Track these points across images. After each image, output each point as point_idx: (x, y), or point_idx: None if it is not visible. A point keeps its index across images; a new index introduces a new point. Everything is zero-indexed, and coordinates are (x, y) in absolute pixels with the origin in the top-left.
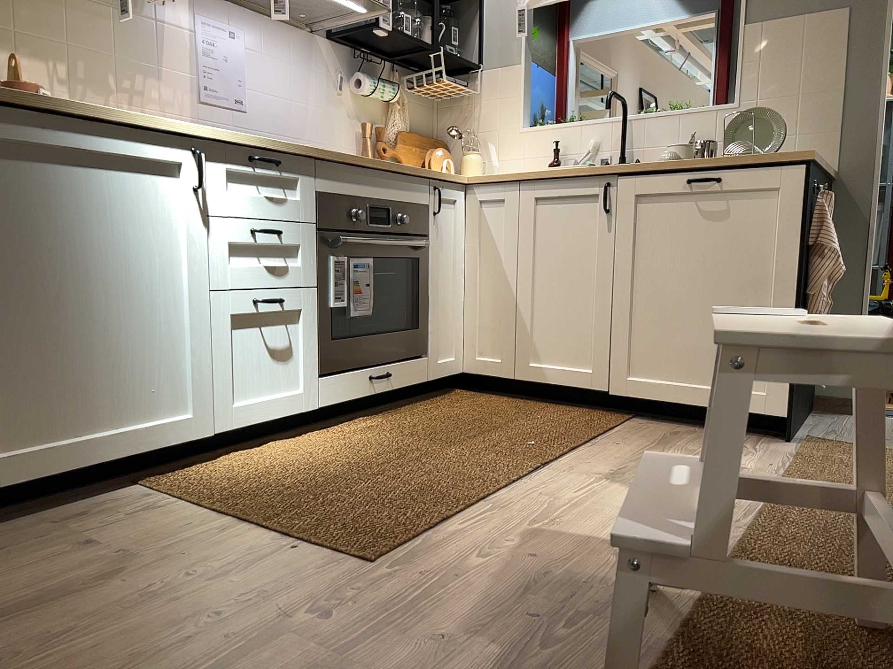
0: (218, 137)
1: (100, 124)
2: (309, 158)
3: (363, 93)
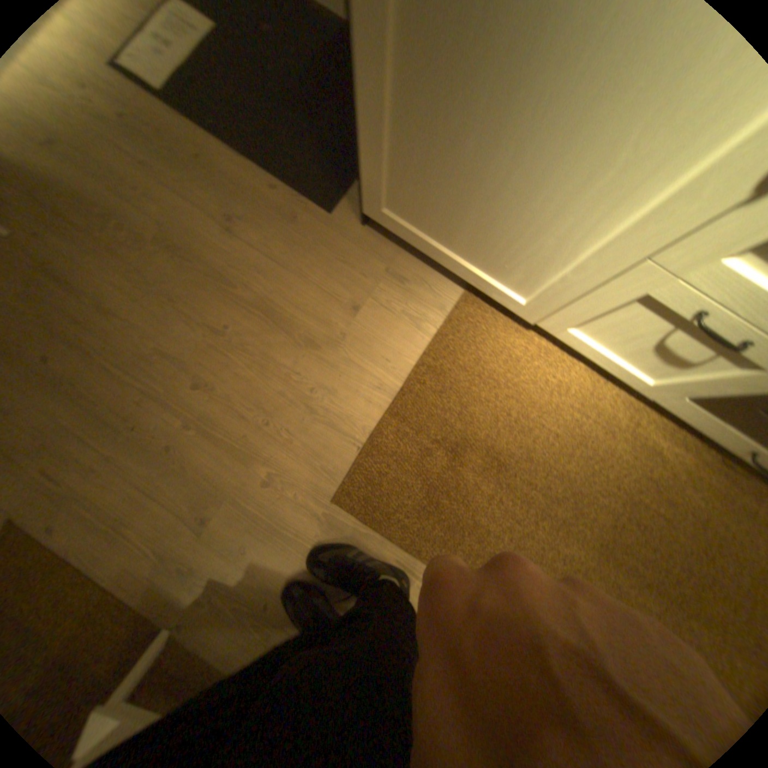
0: None
1: None
2: None
3: None
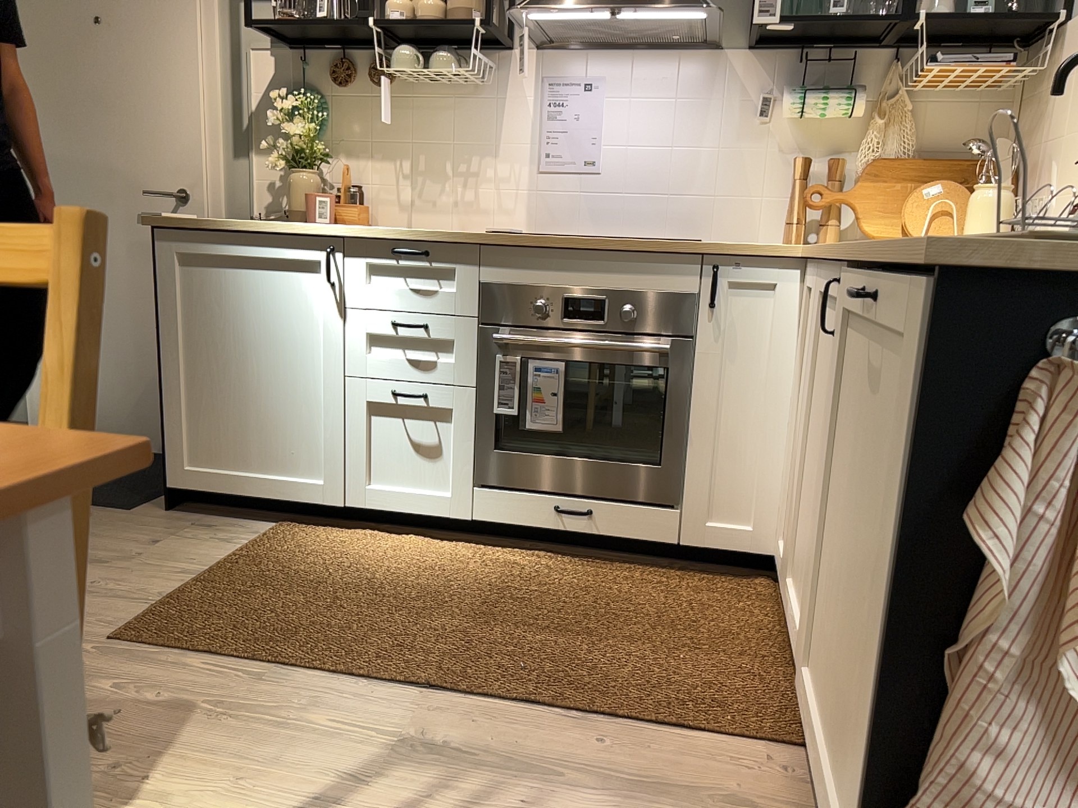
0: (351, 234)
1: (250, 234)
2: (467, 245)
3: (782, 116)
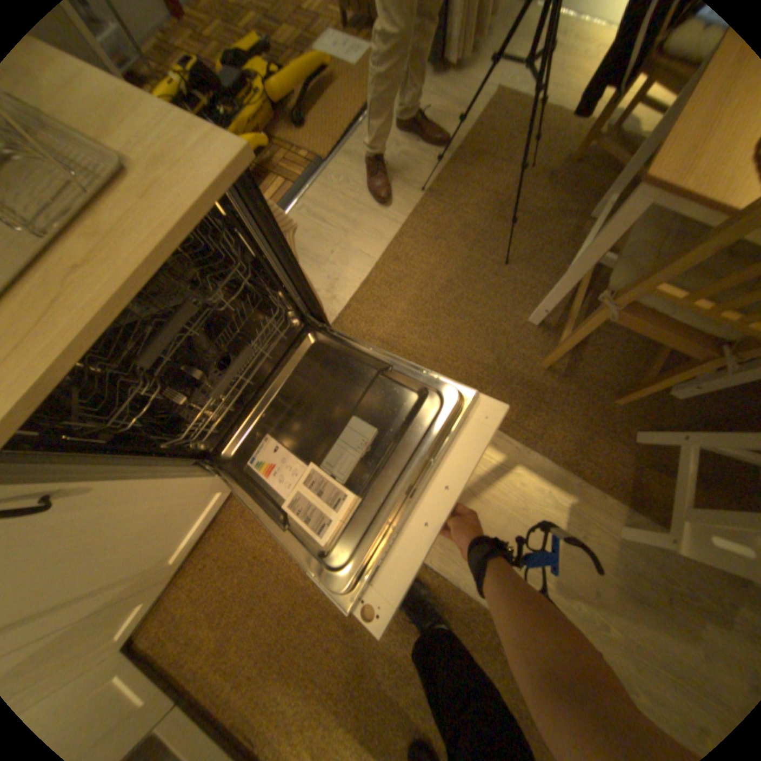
0: None
1: None
2: None
3: None
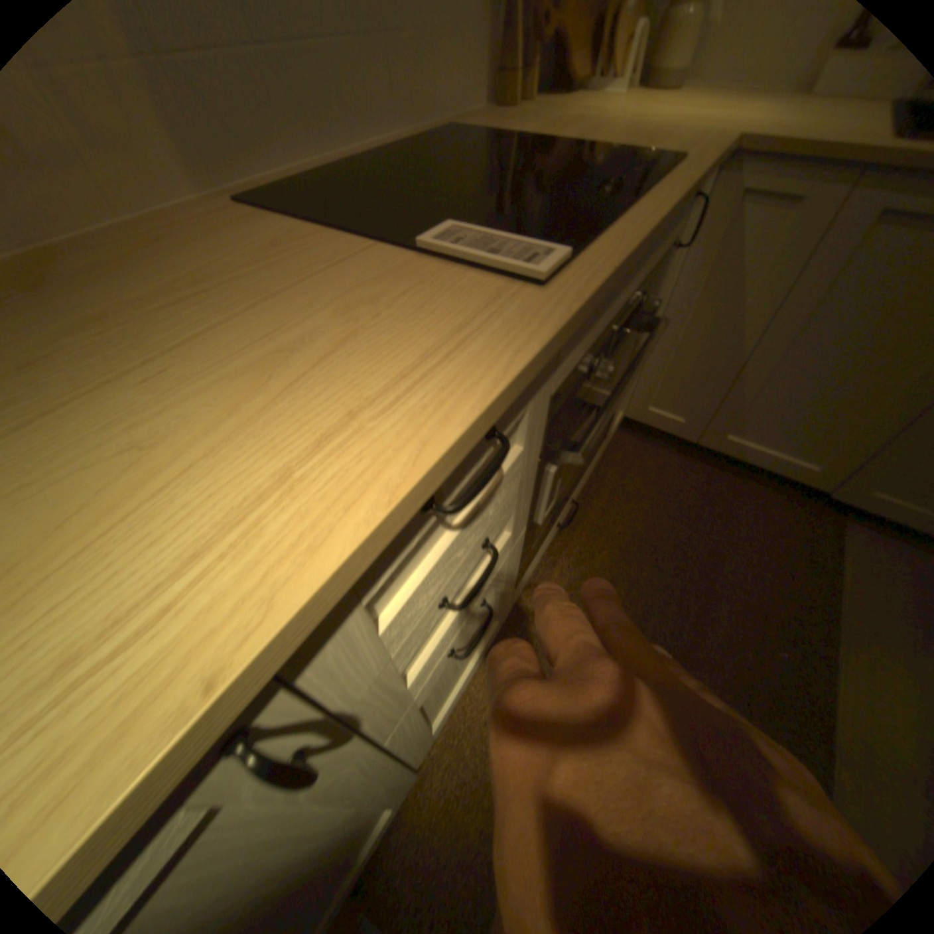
0: (305, 632)
1: None
2: (552, 353)
3: None
